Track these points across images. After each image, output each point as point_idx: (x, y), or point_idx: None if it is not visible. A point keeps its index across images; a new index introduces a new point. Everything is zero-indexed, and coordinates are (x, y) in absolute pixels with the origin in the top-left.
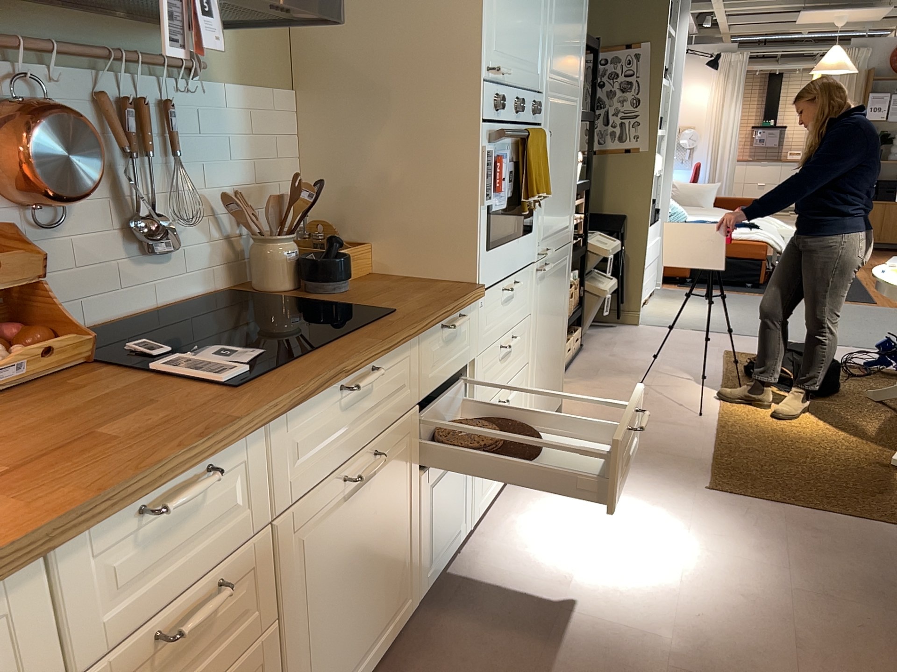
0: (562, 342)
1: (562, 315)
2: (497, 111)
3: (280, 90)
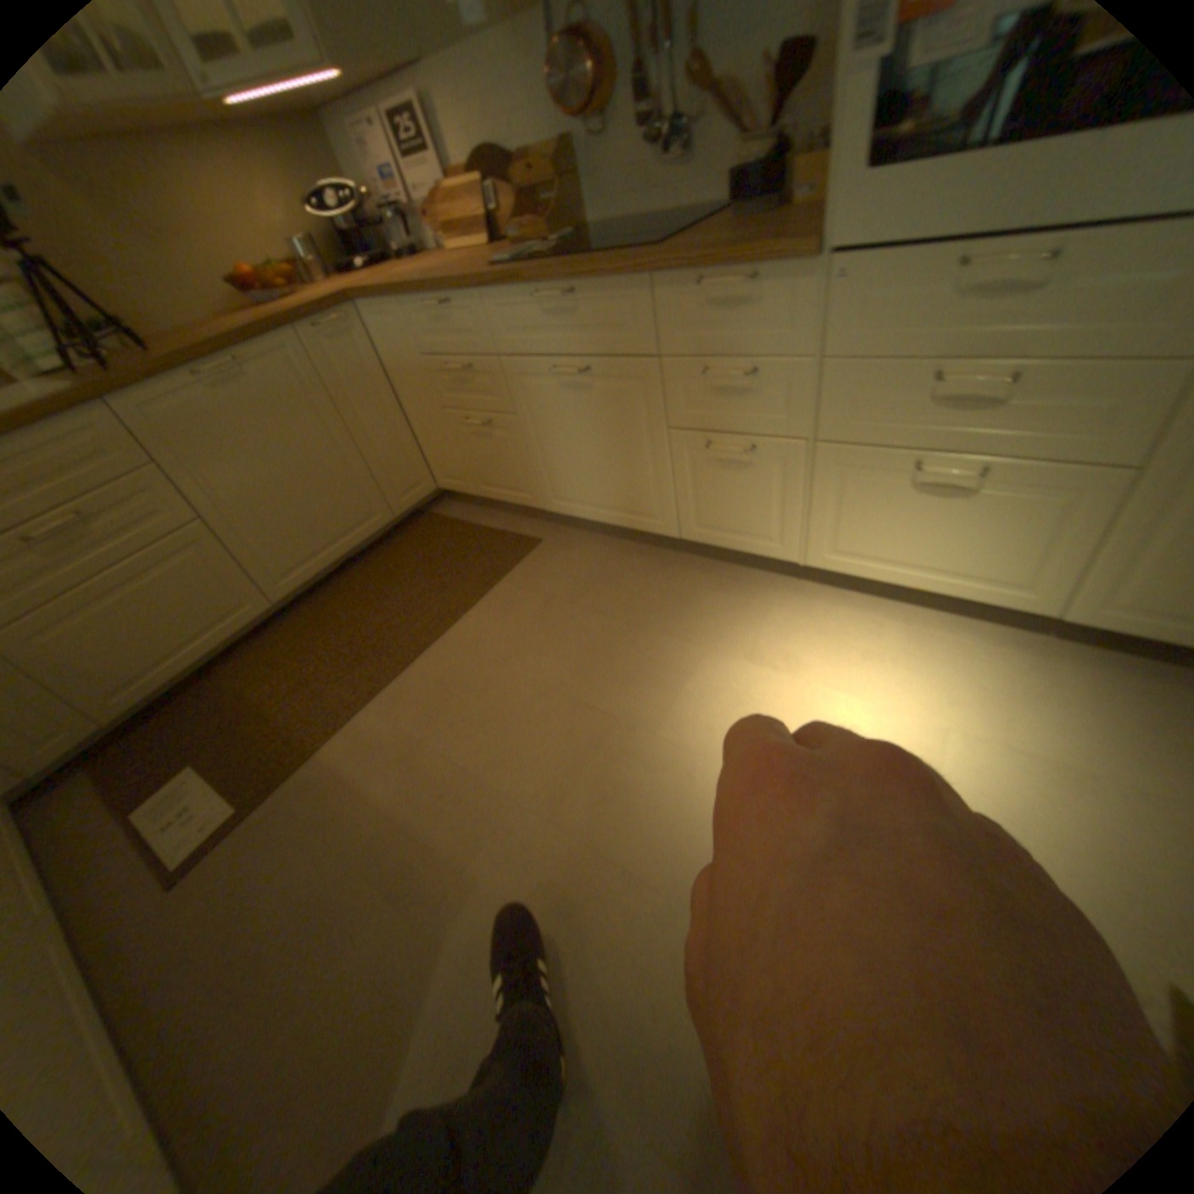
0: None
1: None
2: None
3: None
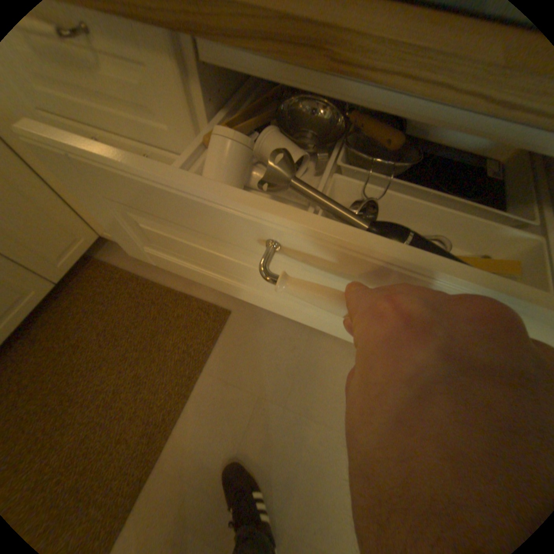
0: None
1: None
2: None
3: None
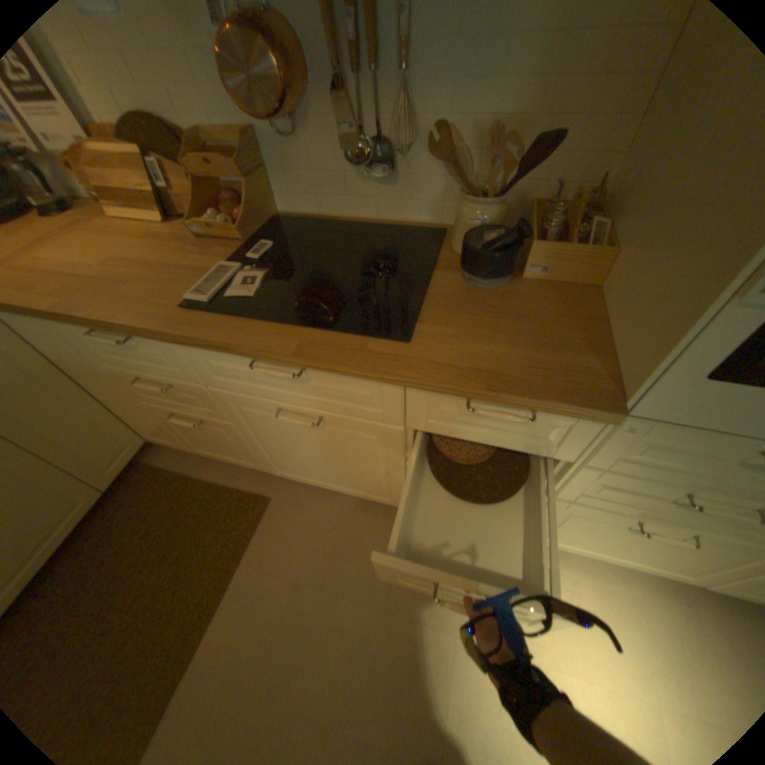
0: None
1: None
2: None
3: None
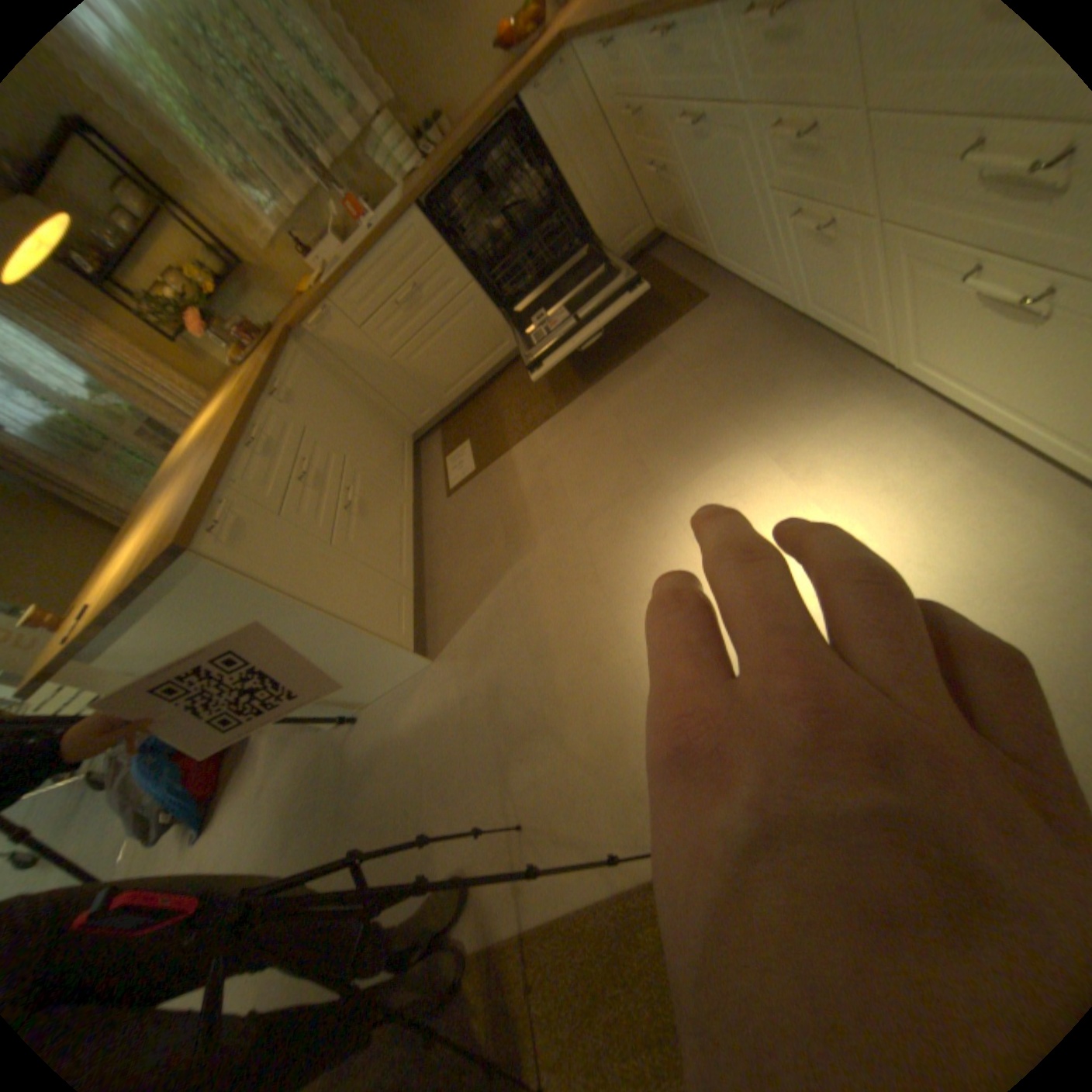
0: None
1: None
2: None
3: None
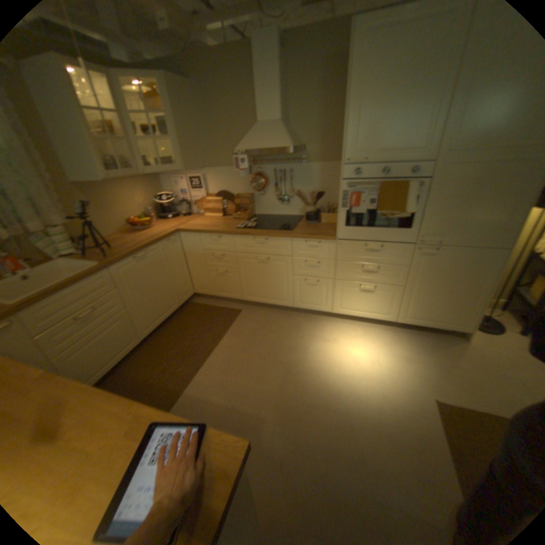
0: (477, 302)
1: (476, 285)
2: (356, 174)
3: (337, 161)
